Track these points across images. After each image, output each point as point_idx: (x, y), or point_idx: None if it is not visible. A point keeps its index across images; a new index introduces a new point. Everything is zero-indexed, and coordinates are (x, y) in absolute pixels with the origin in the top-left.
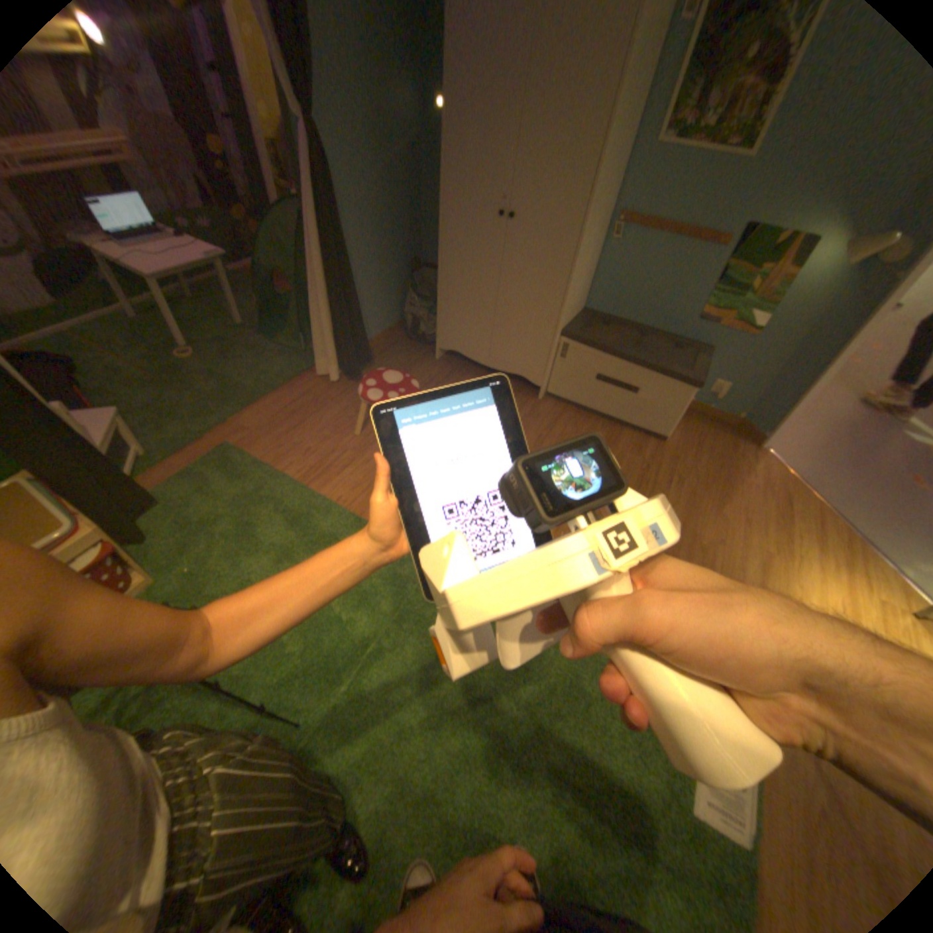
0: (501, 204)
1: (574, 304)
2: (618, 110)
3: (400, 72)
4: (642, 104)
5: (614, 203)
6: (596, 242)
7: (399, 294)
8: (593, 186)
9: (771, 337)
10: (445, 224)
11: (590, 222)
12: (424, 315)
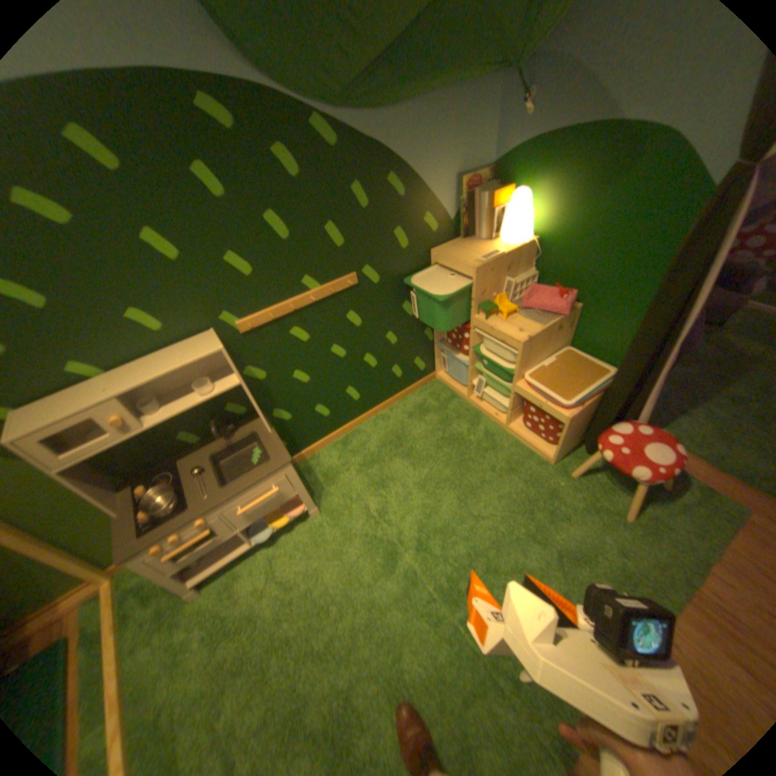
0: None
1: None
2: None
3: None
4: None
5: None
6: None
7: None
8: None
9: None
10: None
11: None
12: None
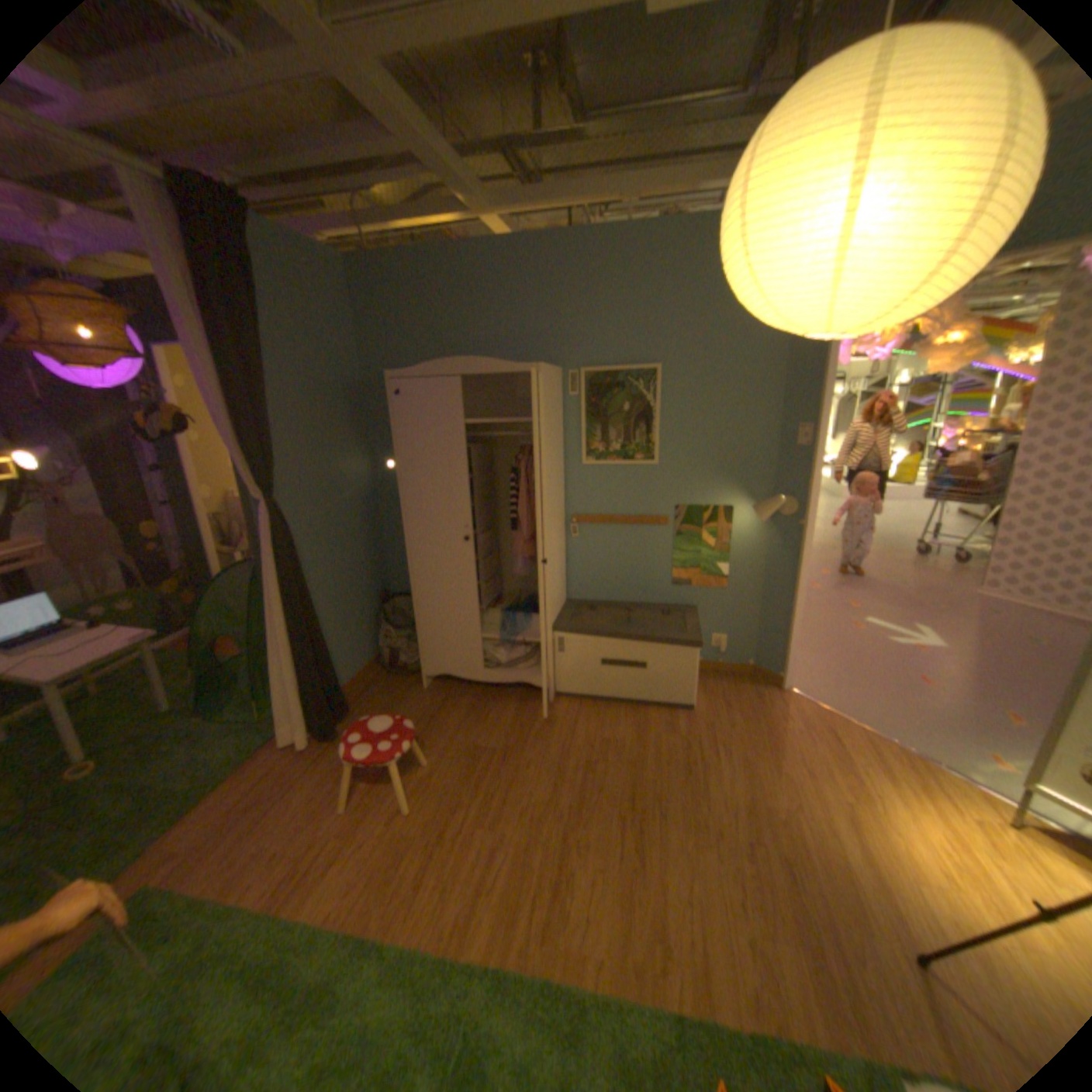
0: (466, 531)
1: (556, 599)
2: (545, 454)
3: (352, 450)
4: (561, 444)
5: (563, 512)
6: (559, 544)
7: (370, 629)
8: (542, 505)
9: (738, 587)
10: (414, 556)
11: (549, 530)
12: (403, 644)
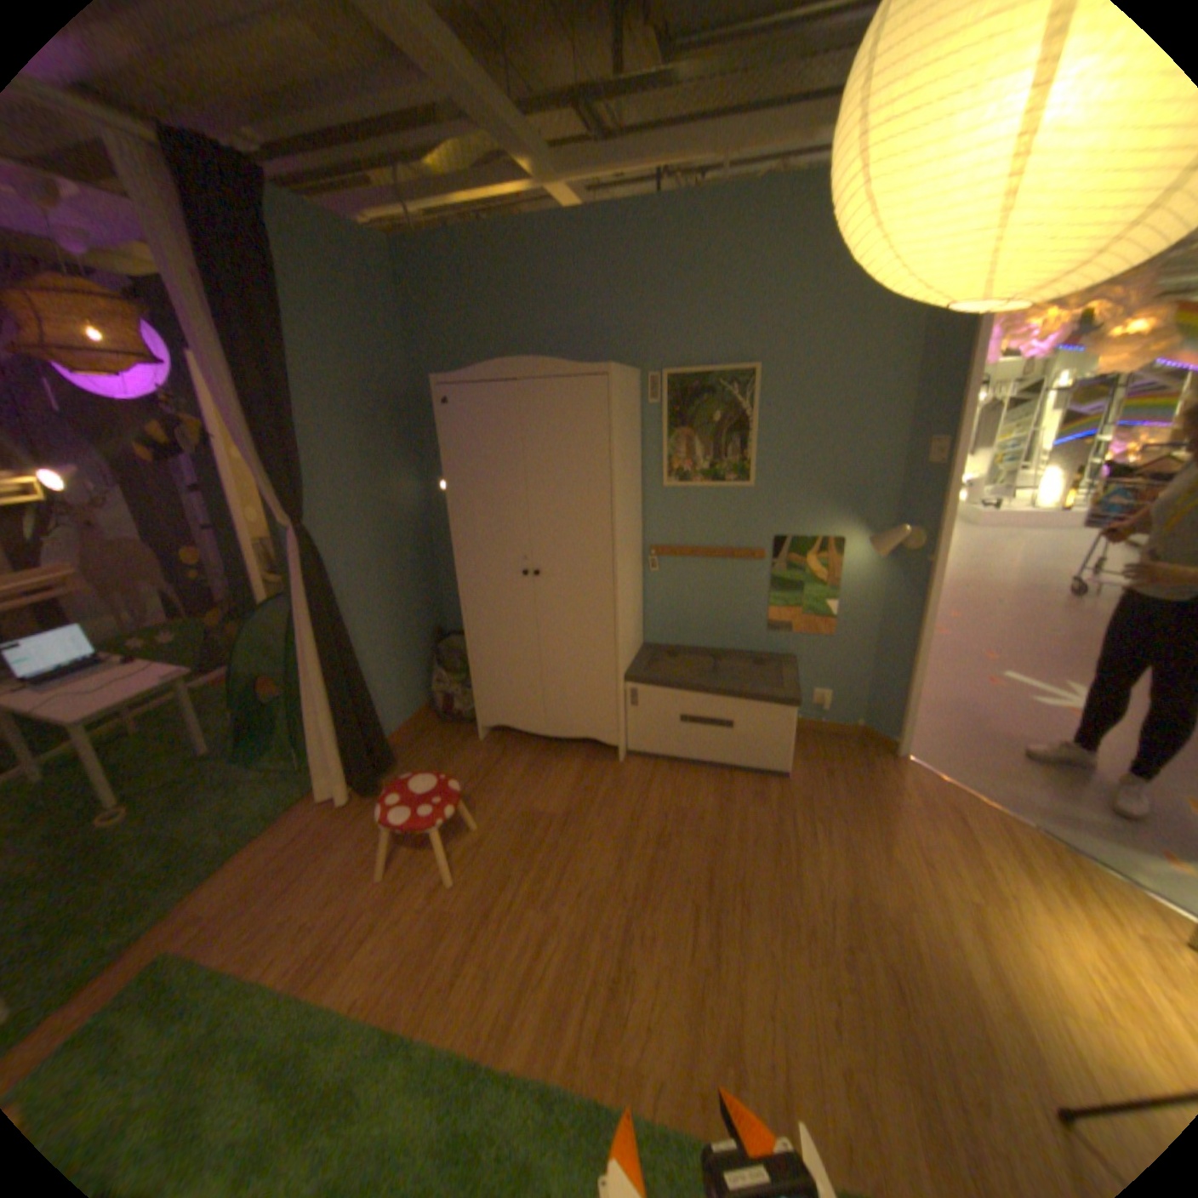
0: (524, 565)
1: (630, 644)
2: (616, 474)
3: (400, 469)
4: (638, 462)
5: (640, 542)
6: (633, 580)
7: (423, 672)
8: (612, 535)
9: (848, 634)
10: (466, 592)
11: (620, 565)
12: (457, 690)
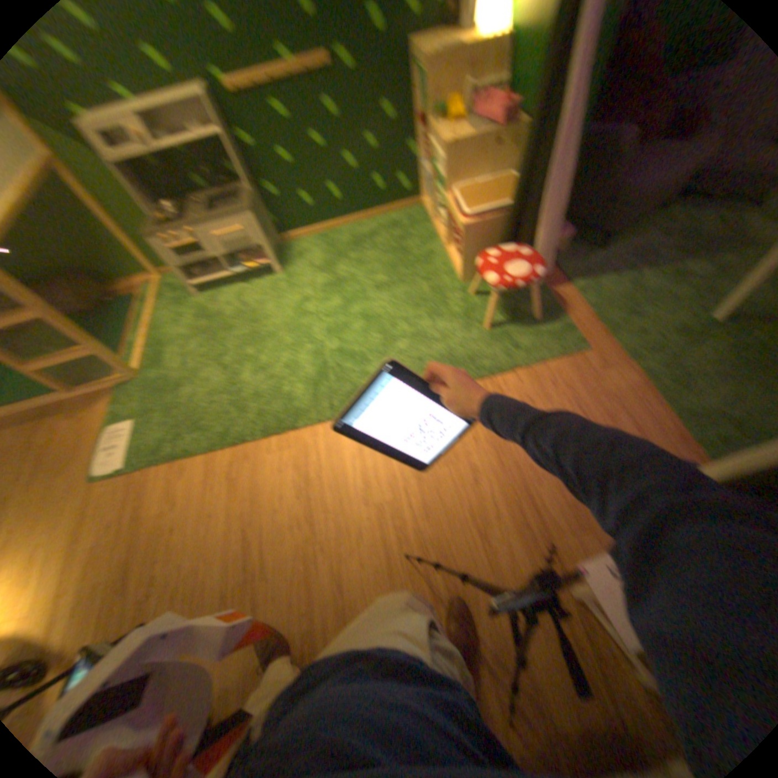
0: None
1: None
2: None
3: None
4: None
5: None
6: None
7: None
8: None
9: None
10: None
11: None
12: None
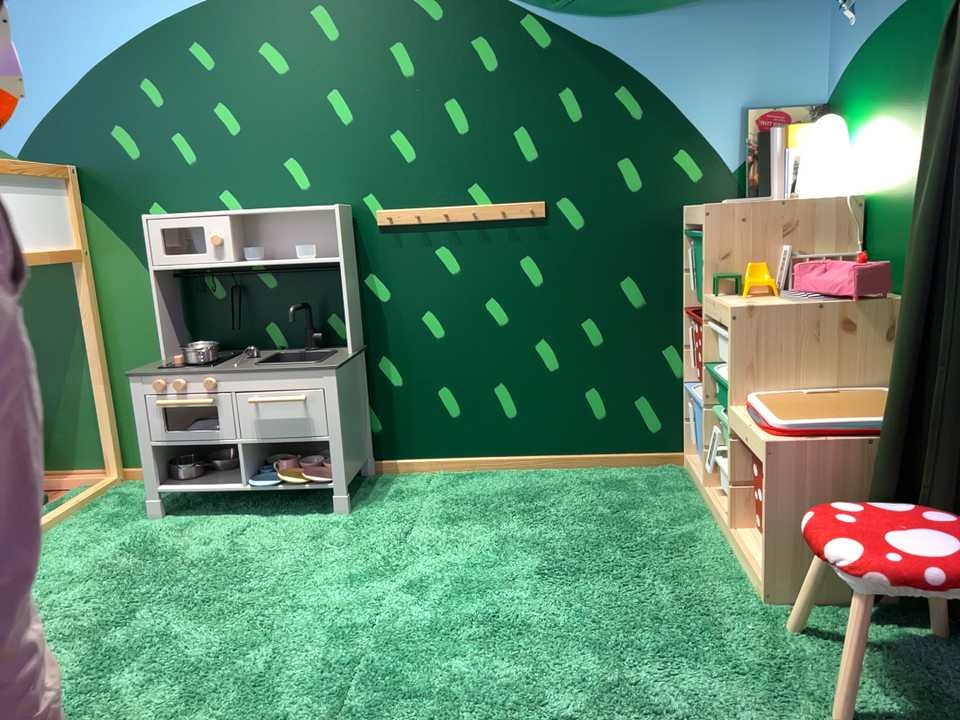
0: None
1: None
2: None
3: None
4: None
5: None
6: None
7: None
8: None
9: None
10: None
11: None
12: None
